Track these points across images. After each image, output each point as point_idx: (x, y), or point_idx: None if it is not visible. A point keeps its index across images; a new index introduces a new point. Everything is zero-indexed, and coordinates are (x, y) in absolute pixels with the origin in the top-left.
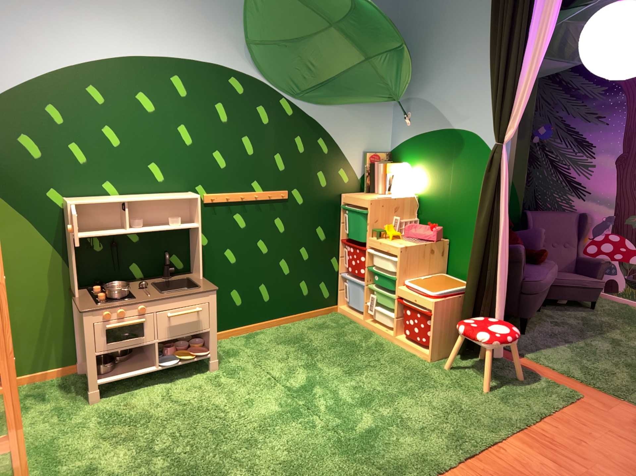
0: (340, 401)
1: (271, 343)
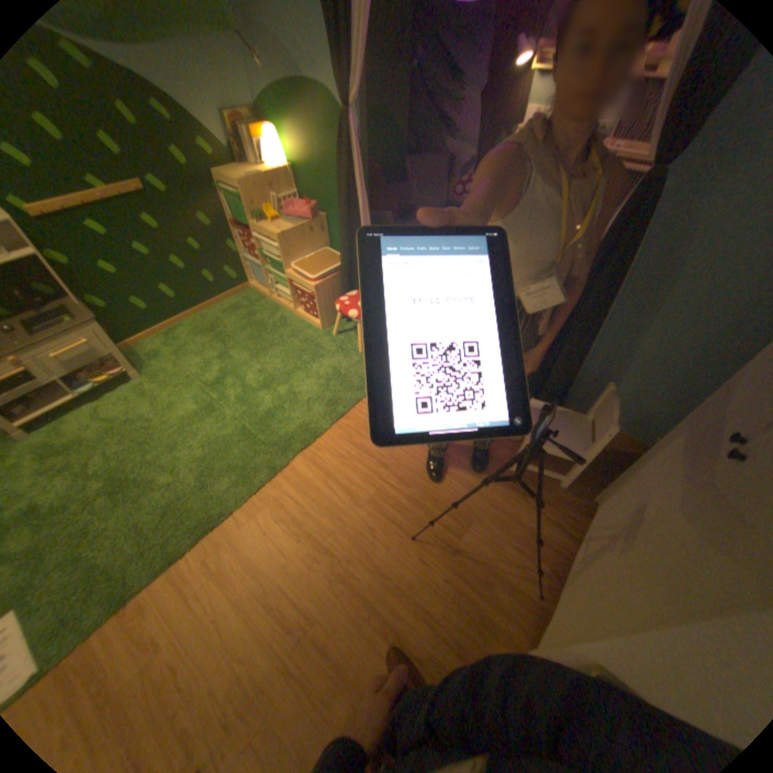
0: (246, 388)
1: (188, 336)
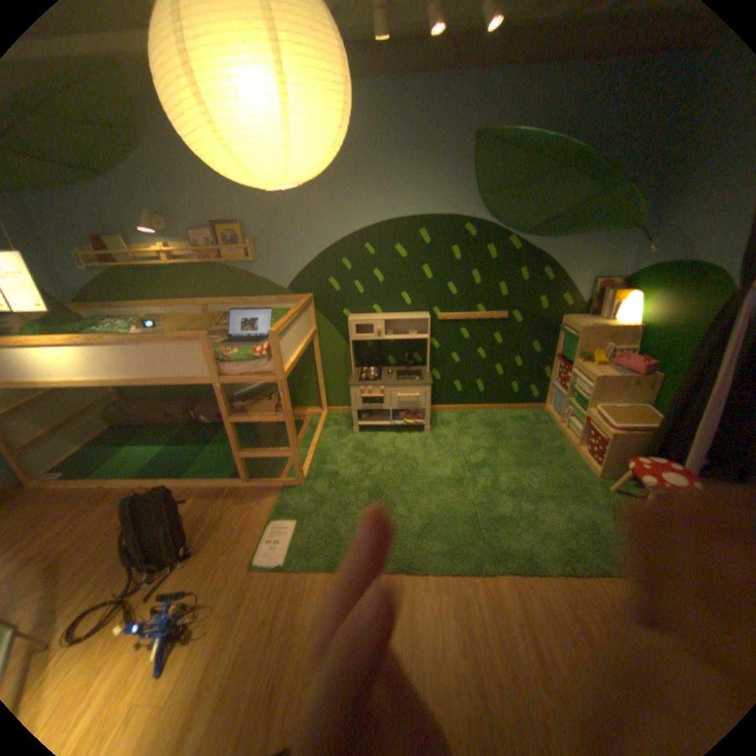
0: (496, 486)
1: (475, 423)
